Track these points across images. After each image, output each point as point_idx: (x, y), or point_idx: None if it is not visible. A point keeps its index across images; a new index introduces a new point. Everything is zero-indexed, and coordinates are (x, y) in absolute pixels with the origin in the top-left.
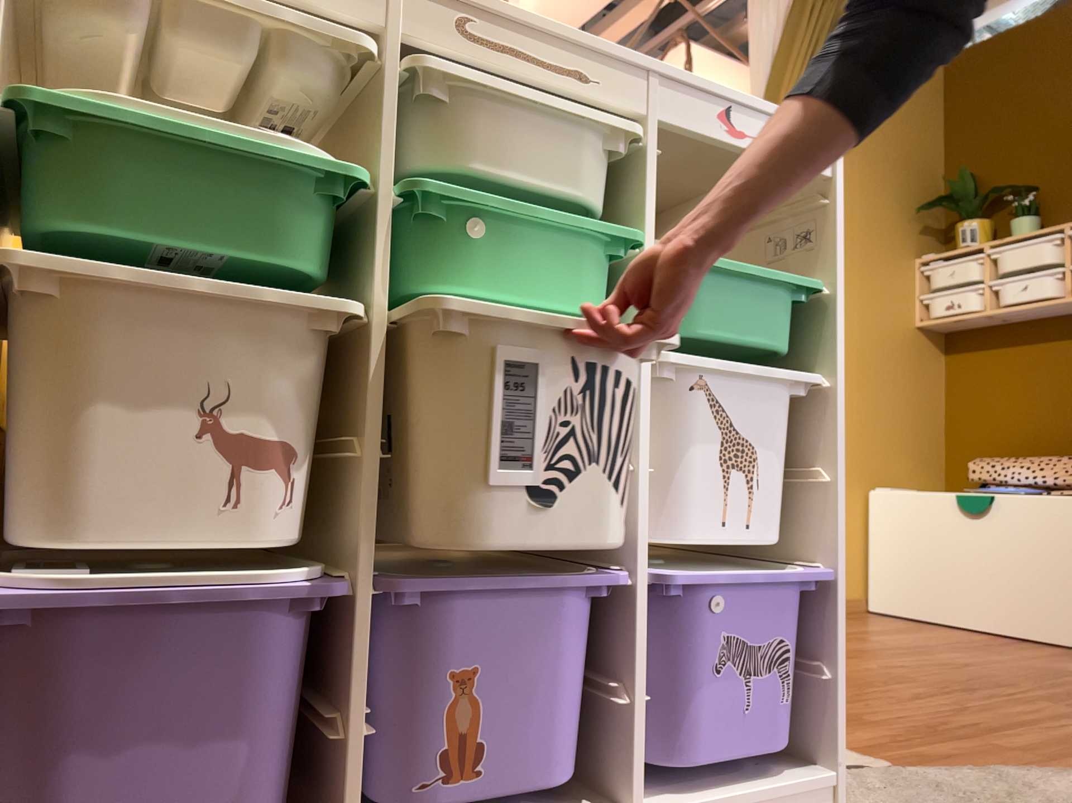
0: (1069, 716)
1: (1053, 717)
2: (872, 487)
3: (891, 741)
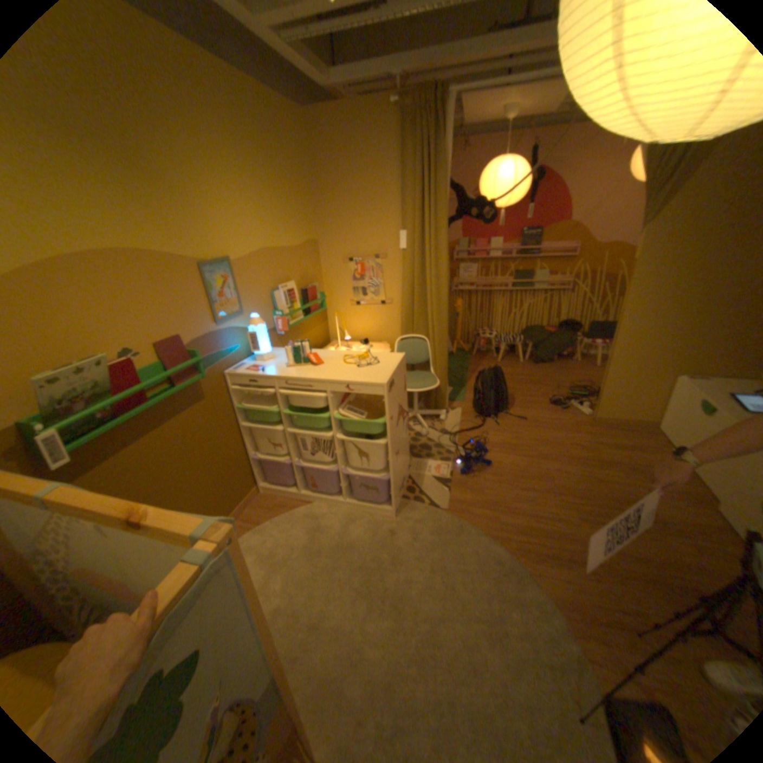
0: (563, 527)
1: (553, 524)
2: (686, 378)
3: (467, 506)
